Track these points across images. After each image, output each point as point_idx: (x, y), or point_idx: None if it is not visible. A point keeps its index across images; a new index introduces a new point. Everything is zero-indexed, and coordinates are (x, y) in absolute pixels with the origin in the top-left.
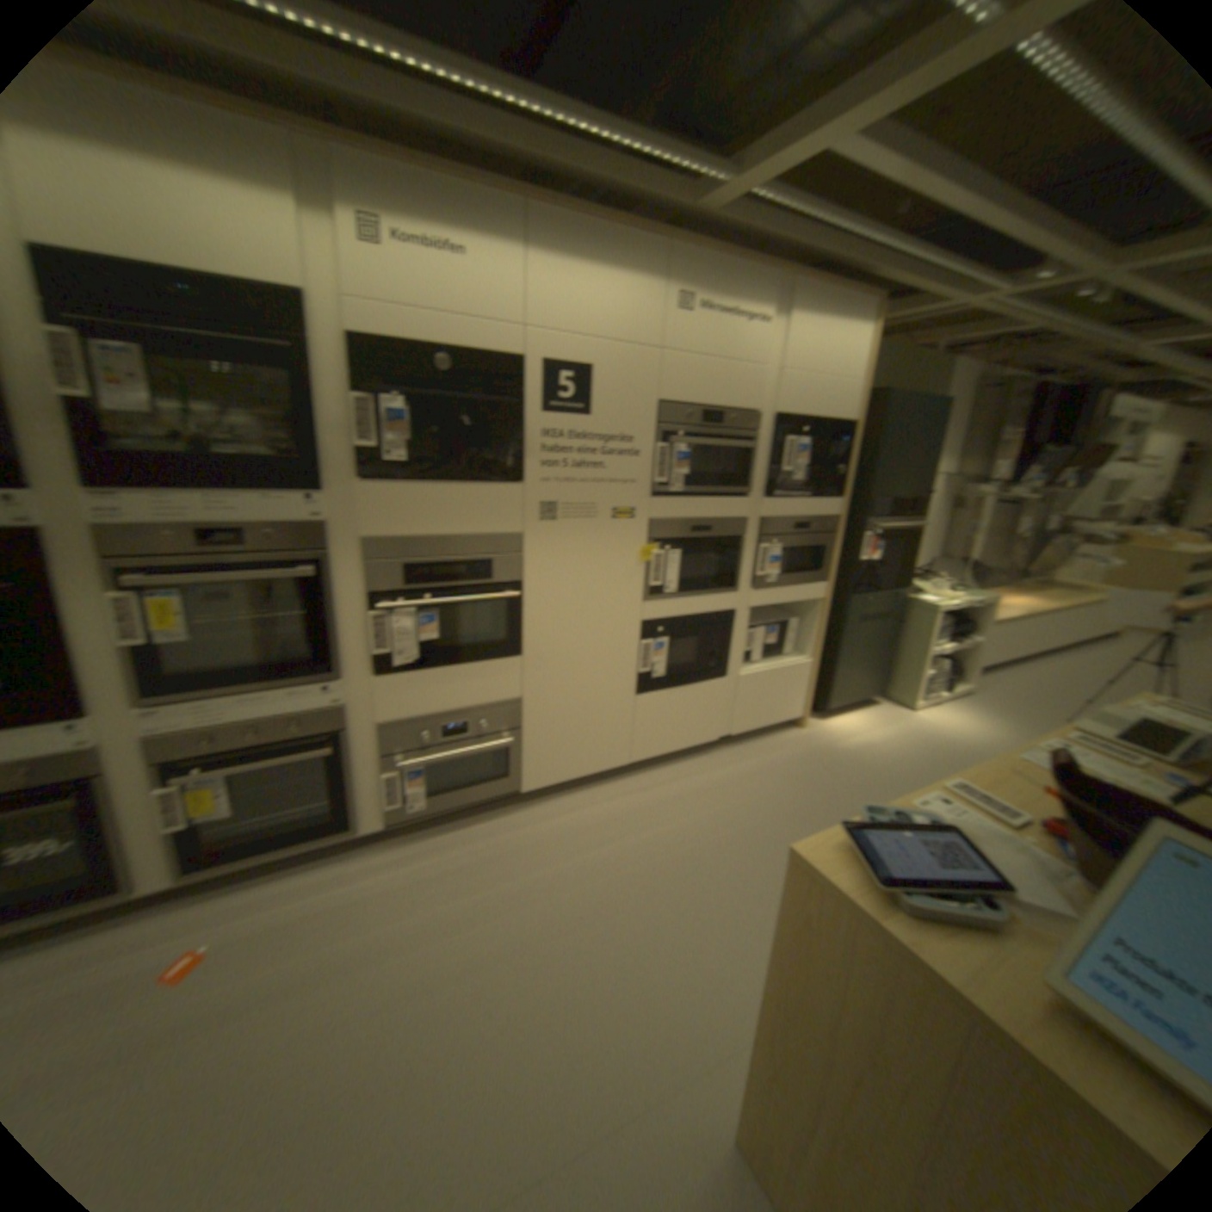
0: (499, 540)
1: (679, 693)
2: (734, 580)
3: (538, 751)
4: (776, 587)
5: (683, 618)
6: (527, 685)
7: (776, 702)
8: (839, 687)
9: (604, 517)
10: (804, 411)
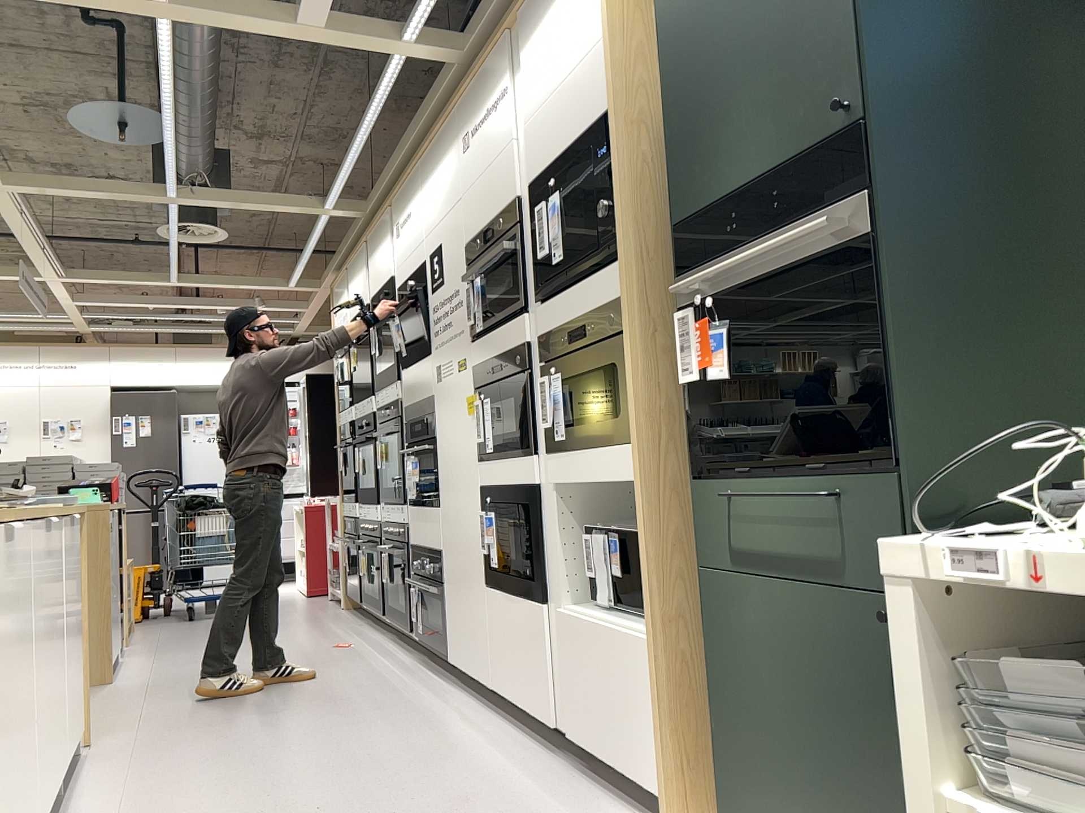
0: (426, 403)
1: (510, 606)
2: (529, 437)
3: (450, 618)
4: (570, 451)
5: (499, 489)
6: (442, 539)
7: (612, 712)
8: (736, 775)
9: (454, 372)
10: (550, 158)
